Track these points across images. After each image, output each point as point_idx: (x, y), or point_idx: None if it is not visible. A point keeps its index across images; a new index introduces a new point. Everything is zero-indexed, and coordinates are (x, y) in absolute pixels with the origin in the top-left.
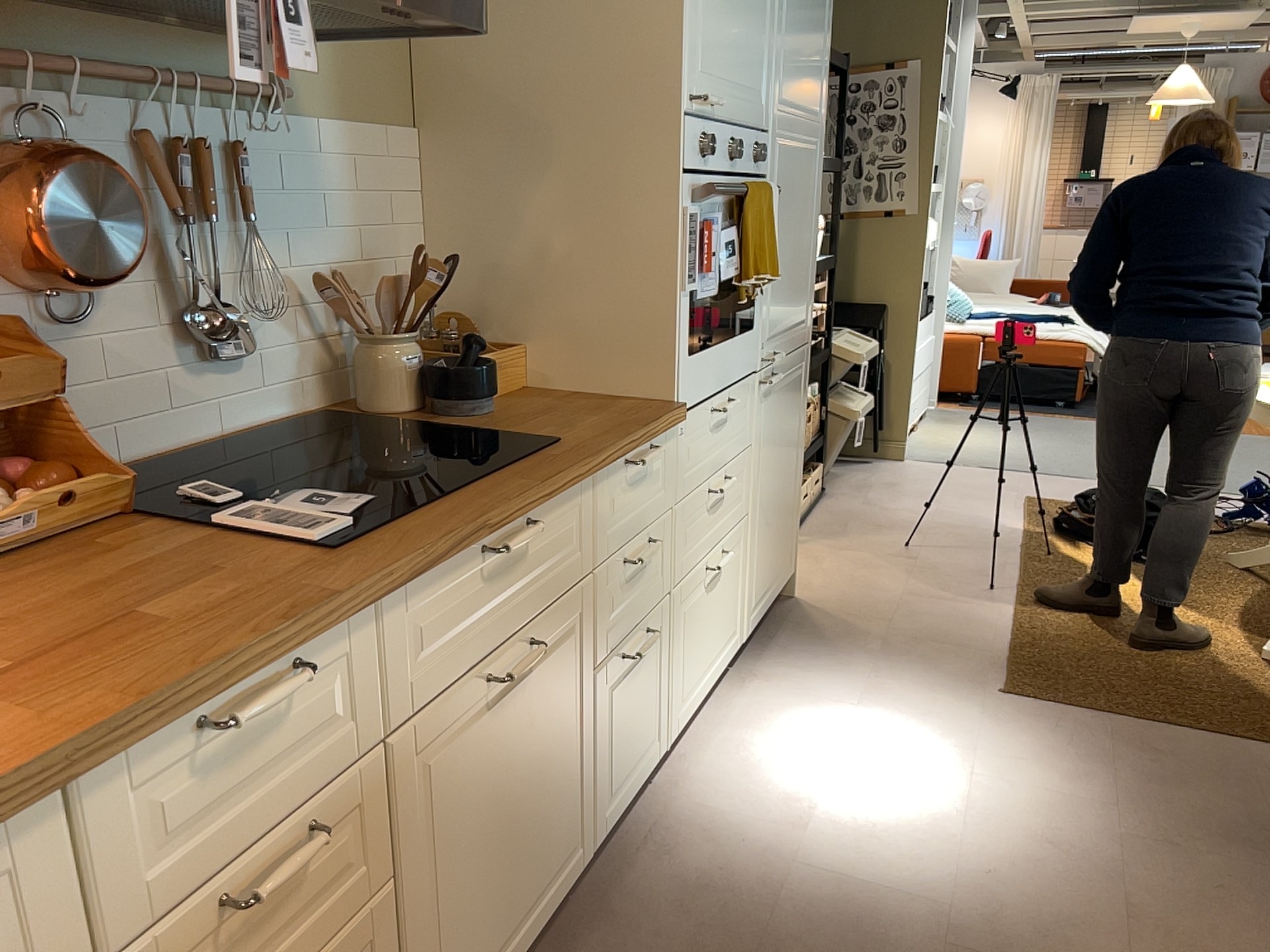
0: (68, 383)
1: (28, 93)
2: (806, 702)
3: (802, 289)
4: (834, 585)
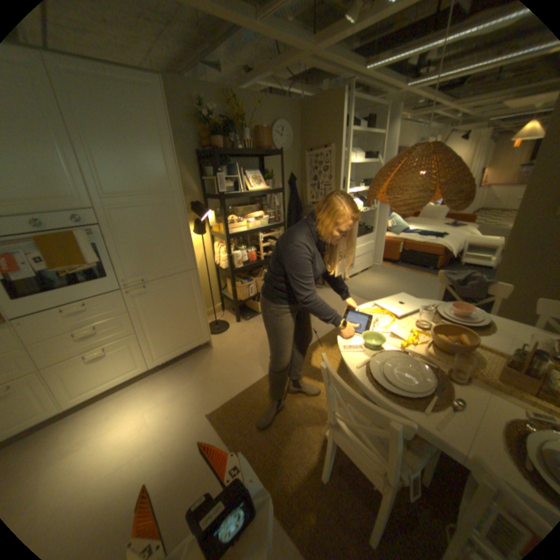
0: None
1: None
2: (146, 398)
3: (172, 254)
4: (230, 345)
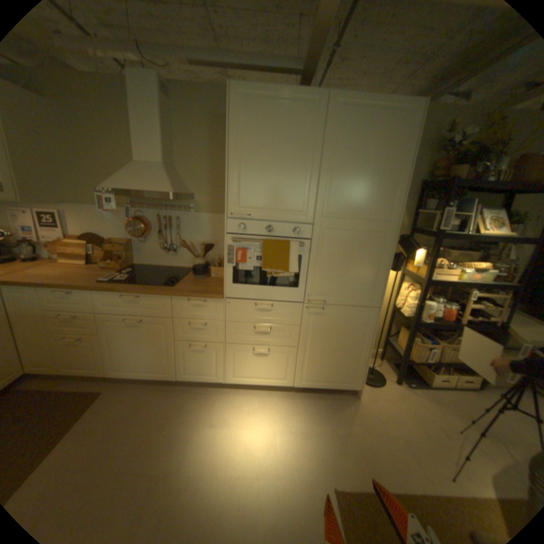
0: (143, 251)
1: (139, 209)
2: (283, 416)
3: (362, 284)
4: (383, 411)
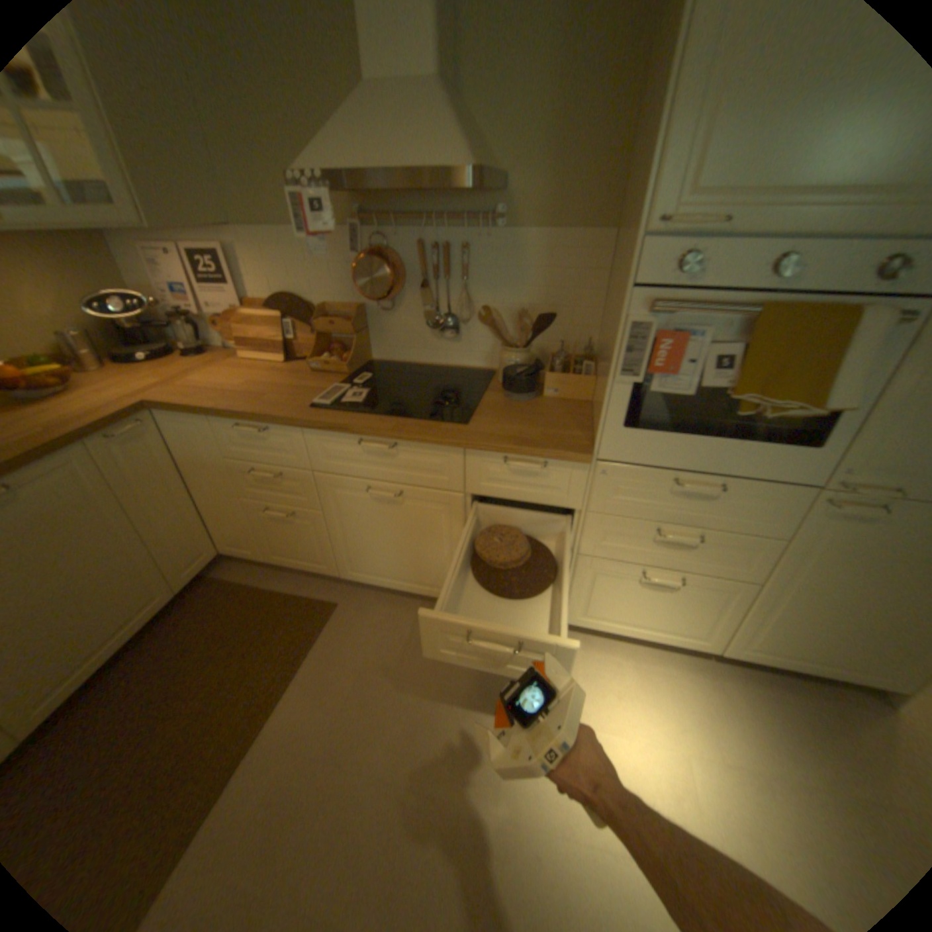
0: (389, 330)
1: (378, 228)
2: (703, 721)
3: None
4: None
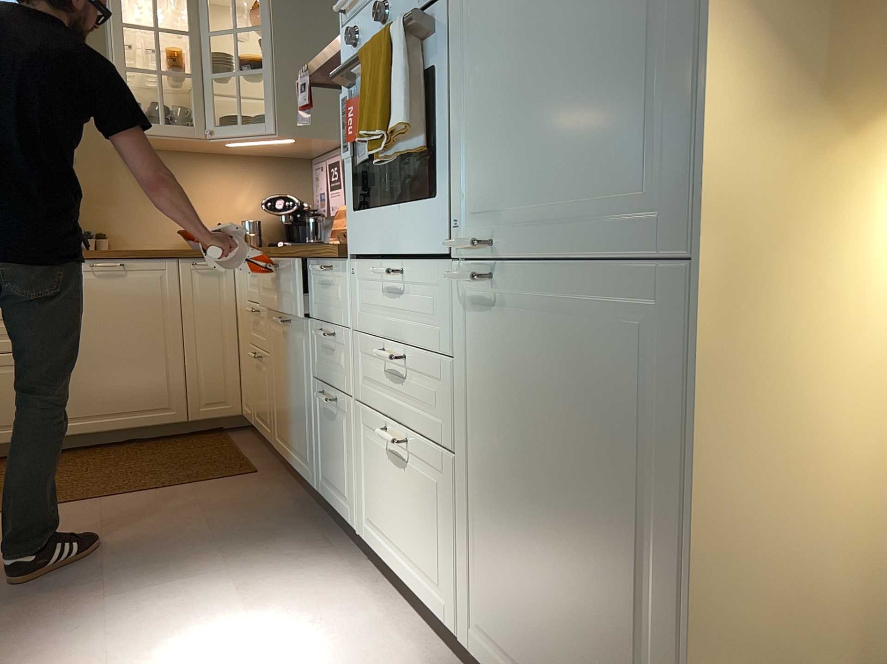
0: None
1: None
2: None
3: (611, 126)
4: None
